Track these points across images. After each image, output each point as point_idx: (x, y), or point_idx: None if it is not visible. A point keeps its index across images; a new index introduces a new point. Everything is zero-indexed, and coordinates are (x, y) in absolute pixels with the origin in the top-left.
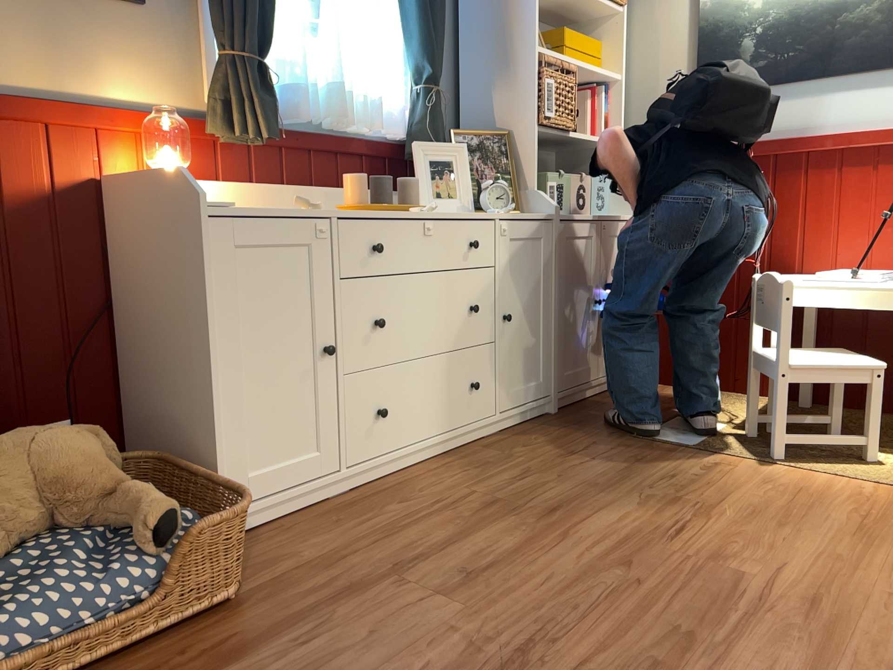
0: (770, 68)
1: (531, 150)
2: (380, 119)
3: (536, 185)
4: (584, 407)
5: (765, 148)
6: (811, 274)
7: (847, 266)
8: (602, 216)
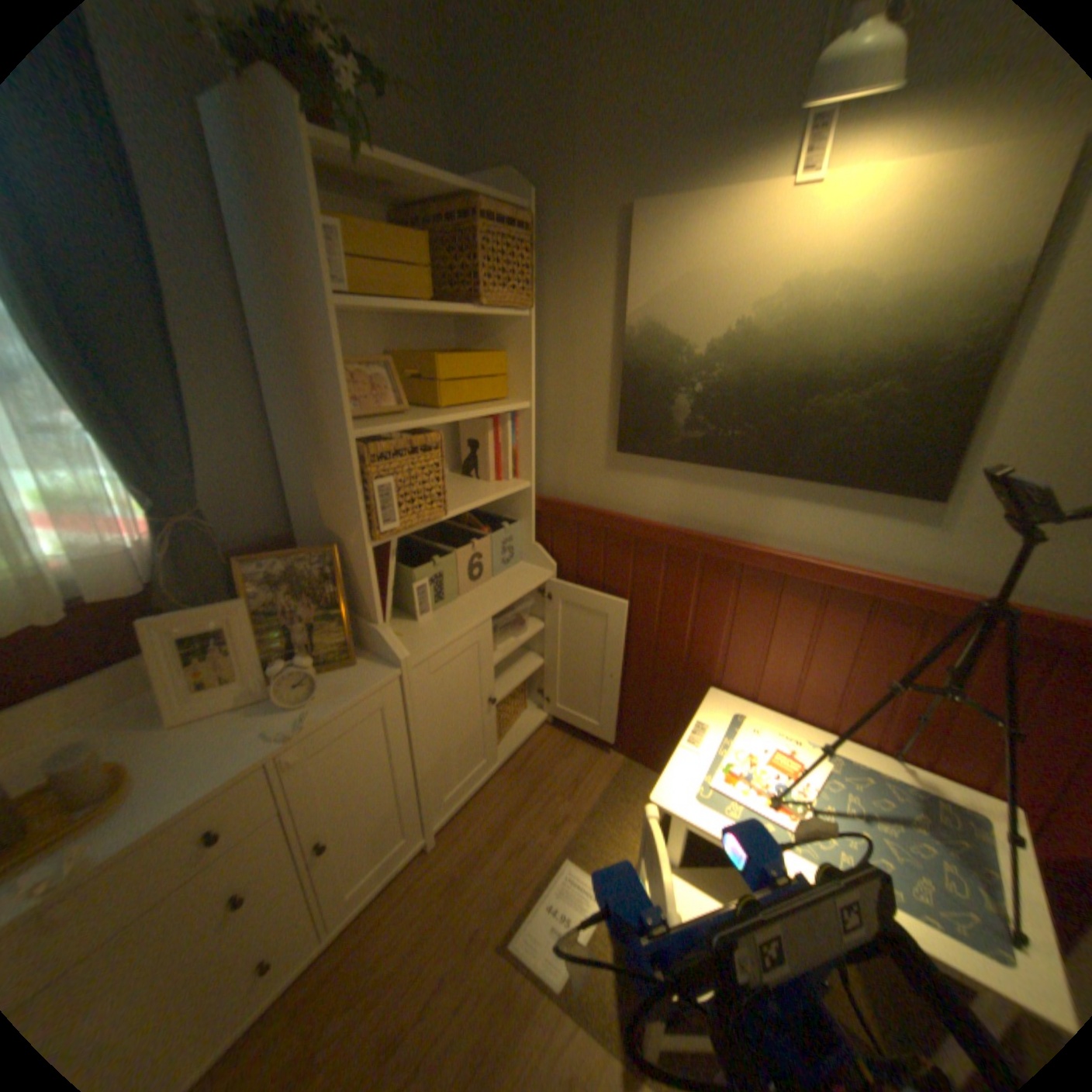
0: (712, 443)
1: (369, 574)
2: (88, 569)
3: (386, 610)
4: (473, 818)
5: (696, 544)
6: (733, 692)
7: (773, 699)
8: (498, 600)
